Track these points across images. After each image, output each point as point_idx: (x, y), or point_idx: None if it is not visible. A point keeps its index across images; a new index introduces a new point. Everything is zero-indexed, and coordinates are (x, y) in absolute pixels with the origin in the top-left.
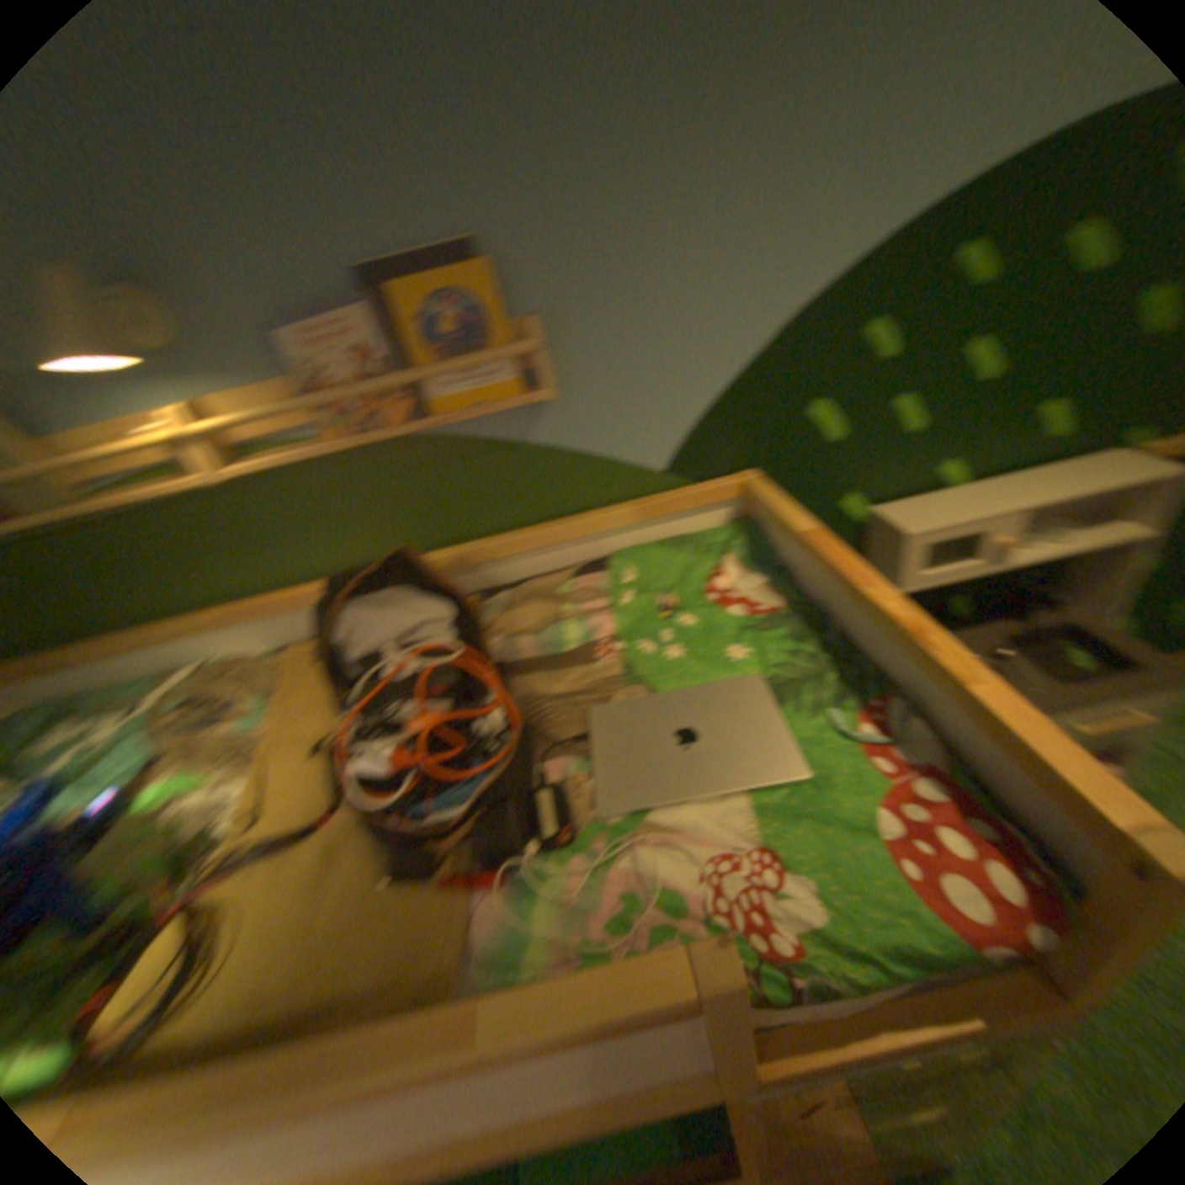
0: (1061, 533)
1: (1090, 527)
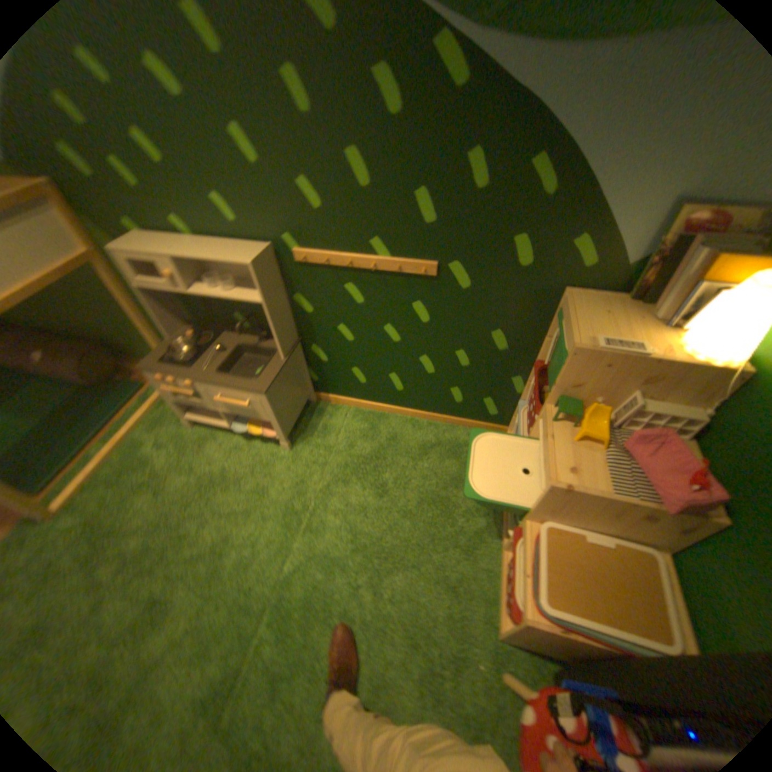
0: (240, 286)
1: (254, 289)
